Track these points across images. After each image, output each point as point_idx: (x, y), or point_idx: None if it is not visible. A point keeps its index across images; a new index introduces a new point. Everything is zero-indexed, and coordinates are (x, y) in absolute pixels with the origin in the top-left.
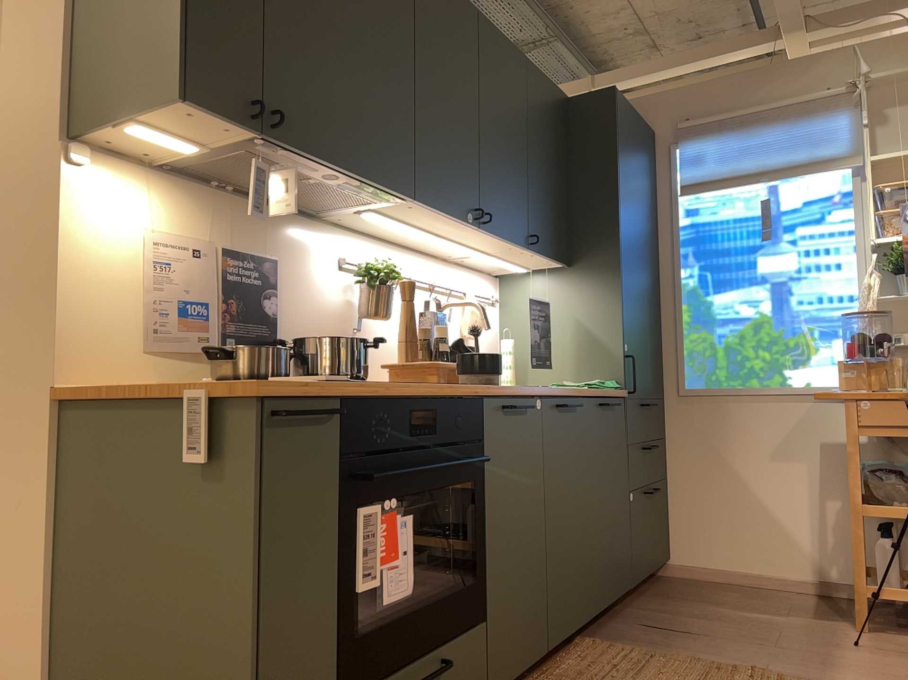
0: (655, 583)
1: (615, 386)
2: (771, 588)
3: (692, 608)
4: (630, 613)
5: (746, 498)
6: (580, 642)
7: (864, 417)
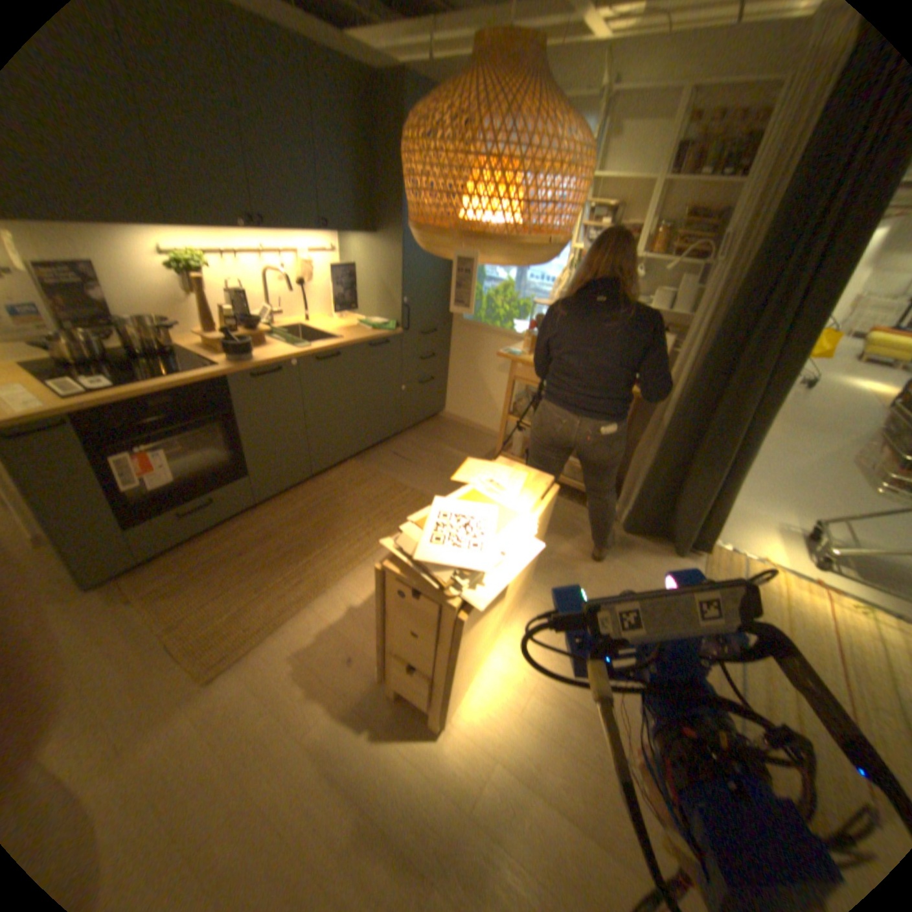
0: (429, 424)
1: (388, 331)
2: (483, 436)
3: (429, 445)
4: (394, 447)
5: (482, 390)
6: (348, 465)
7: (517, 374)
